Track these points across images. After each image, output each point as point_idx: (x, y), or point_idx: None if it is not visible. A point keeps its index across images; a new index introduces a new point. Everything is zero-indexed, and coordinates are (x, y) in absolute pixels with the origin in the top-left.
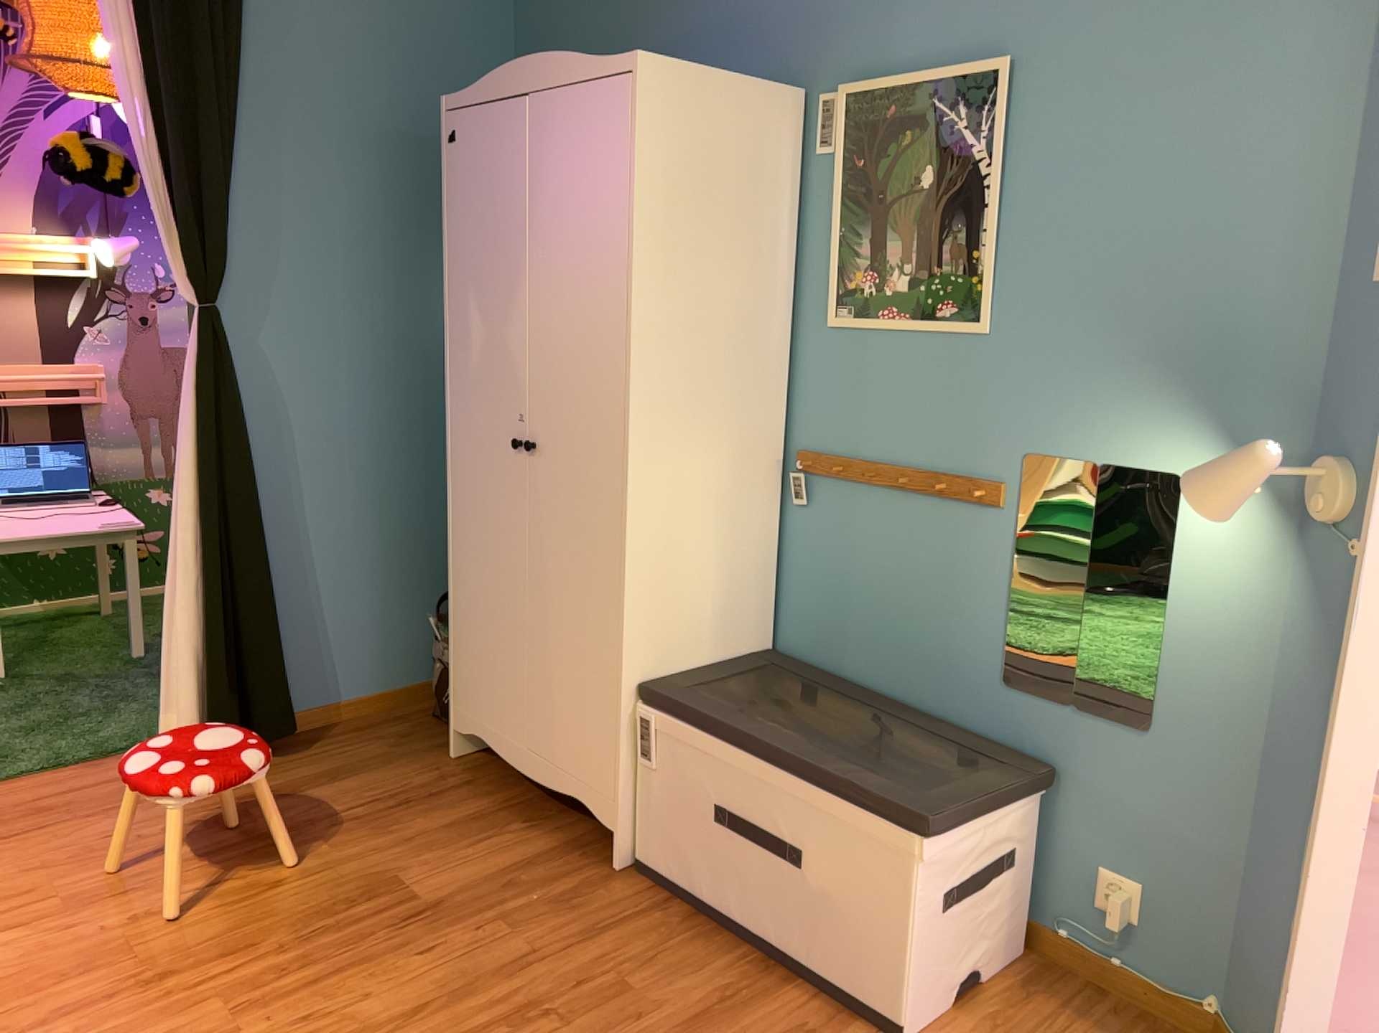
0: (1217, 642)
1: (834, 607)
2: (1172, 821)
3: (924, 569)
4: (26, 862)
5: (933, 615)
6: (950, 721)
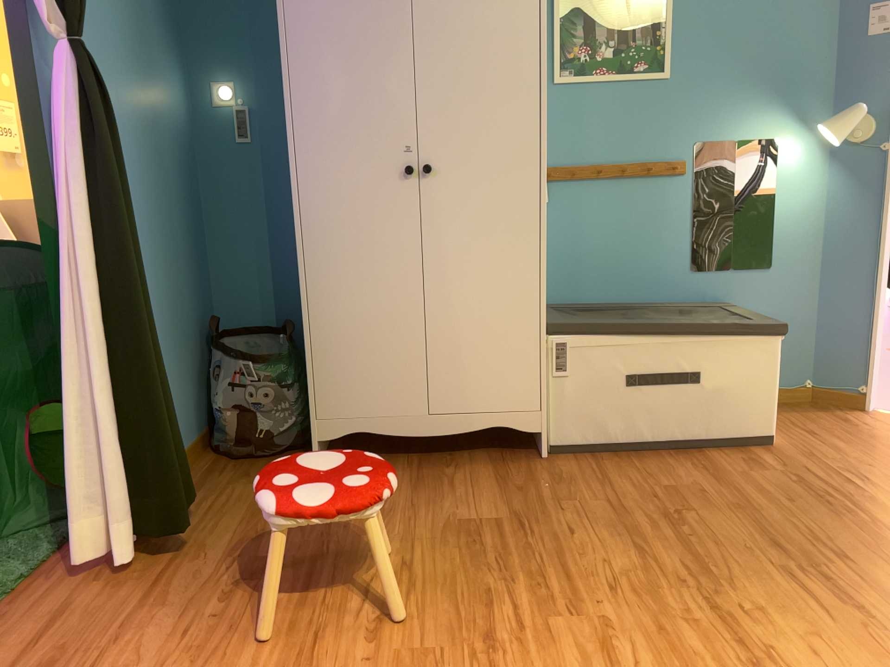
0: (799, 215)
1: (572, 262)
2: (784, 307)
3: (636, 221)
4: None
5: (644, 247)
6: (661, 303)
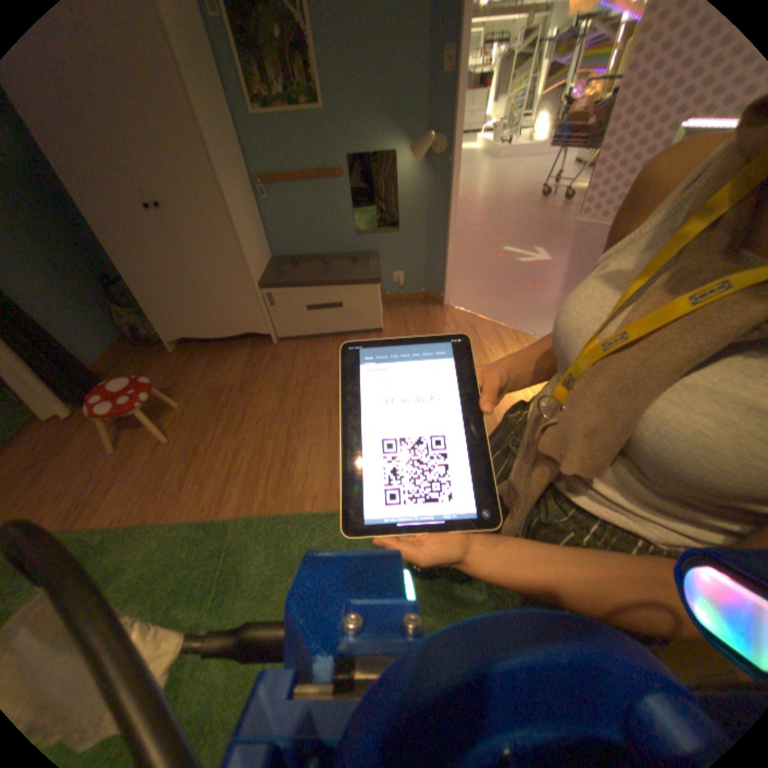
0: (411, 199)
1: (290, 231)
2: (406, 252)
3: (320, 206)
4: (64, 477)
5: (327, 221)
6: (342, 252)
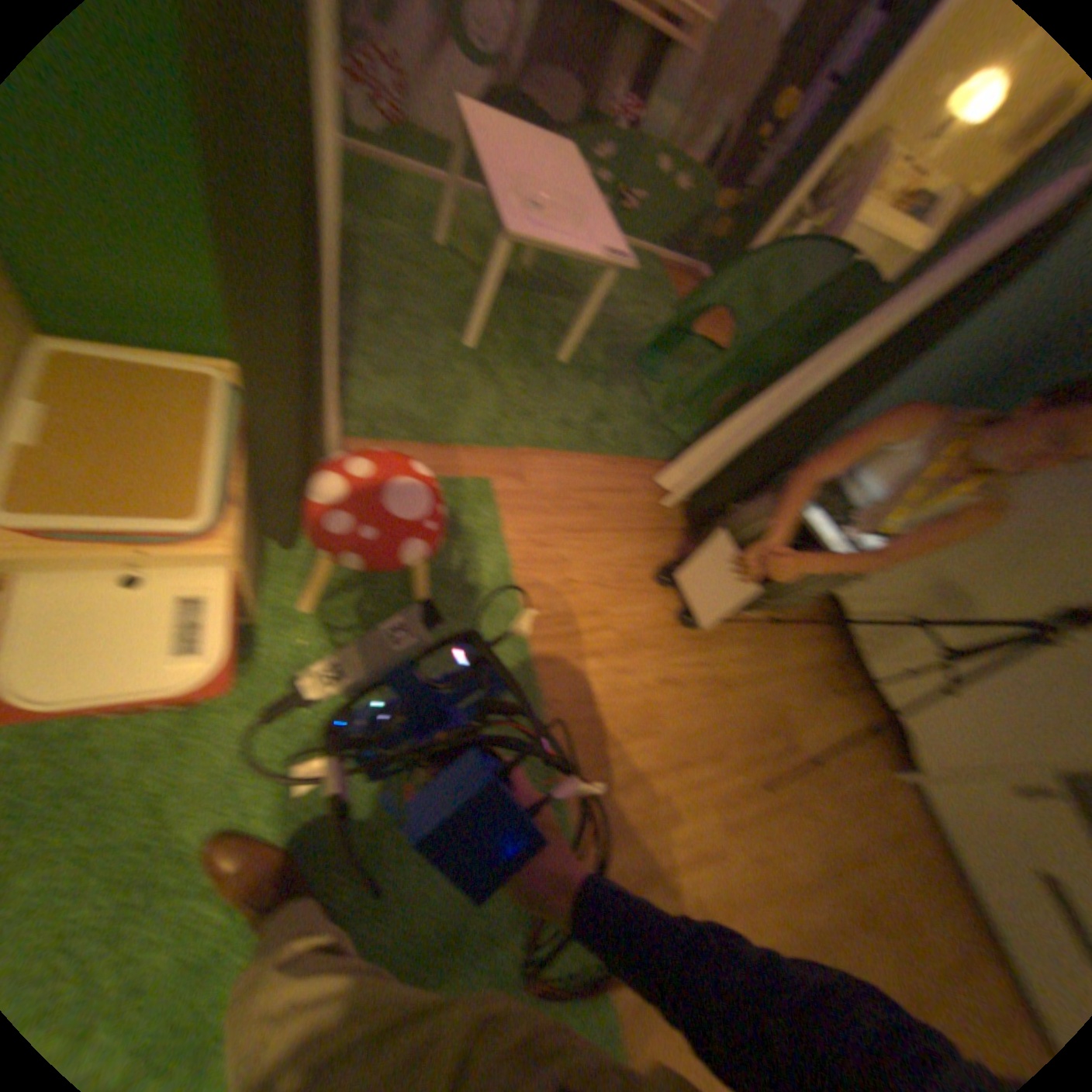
0: None
1: None
2: None
3: None
4: (593, 576)
5: None
6: None
